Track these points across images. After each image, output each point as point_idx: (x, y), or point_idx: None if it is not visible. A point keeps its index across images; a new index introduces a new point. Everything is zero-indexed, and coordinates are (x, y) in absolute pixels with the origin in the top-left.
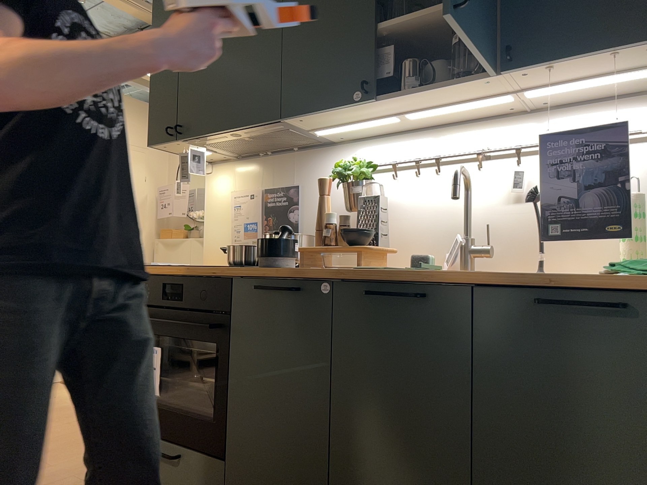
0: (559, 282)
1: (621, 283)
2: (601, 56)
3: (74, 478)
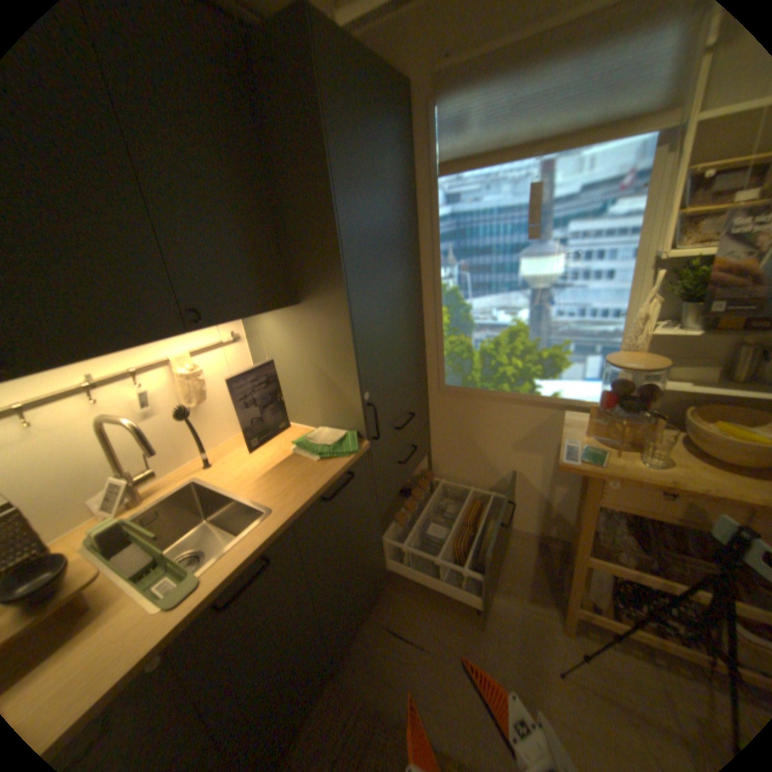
0: (329, 484)
1: (342, 464)
2: (252, 314)
3: None
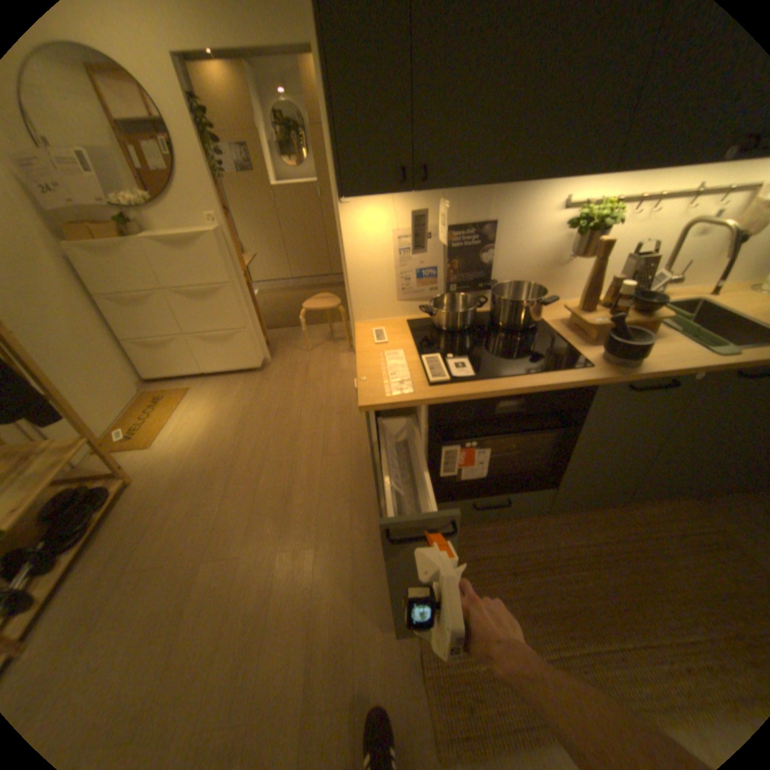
0: None
1: None
2: None
3: (356, 542)
